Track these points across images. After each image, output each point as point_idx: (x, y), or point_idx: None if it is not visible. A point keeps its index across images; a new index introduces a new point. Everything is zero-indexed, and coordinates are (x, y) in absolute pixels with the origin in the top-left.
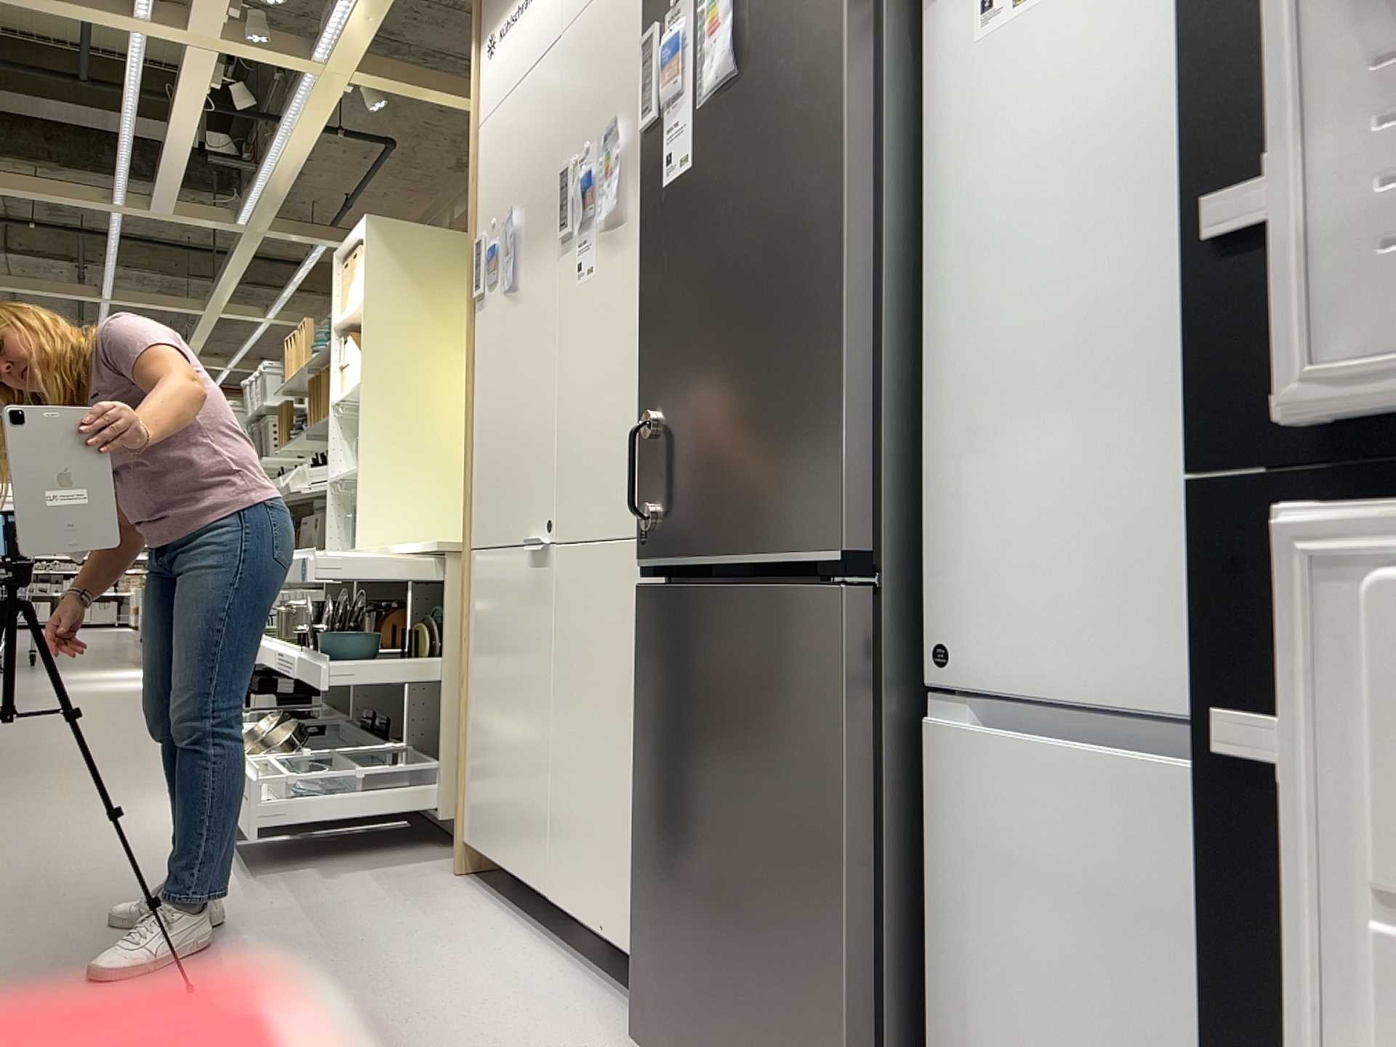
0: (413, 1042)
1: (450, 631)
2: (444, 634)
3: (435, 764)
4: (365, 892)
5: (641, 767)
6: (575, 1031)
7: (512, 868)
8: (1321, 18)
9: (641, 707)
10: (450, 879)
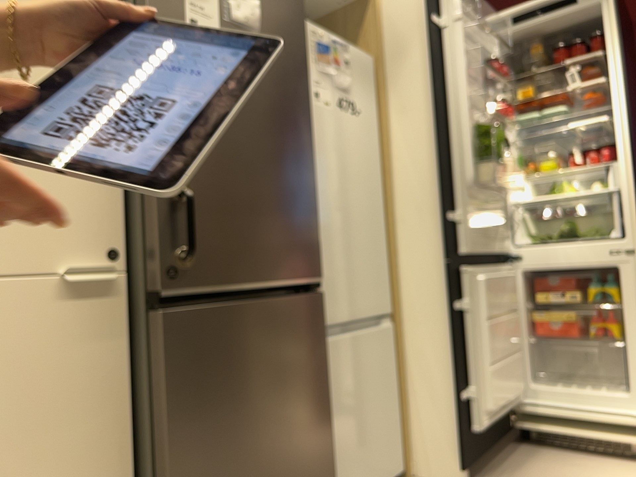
0: None
1: None
2: None
3: None
4: None
5: (175, 445)
6: None
7: None
8: (464, 192)
9: (173, 400)
10: None
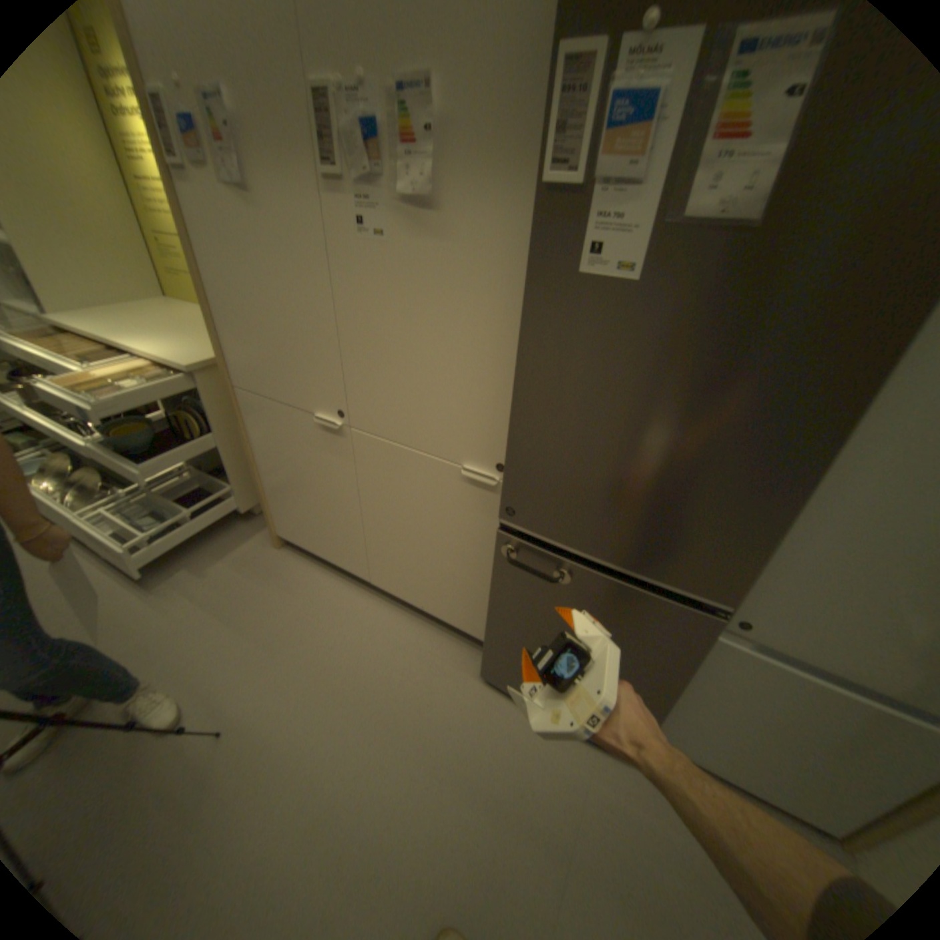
0: (375, 711)
1: (214, 418)
2: (206, 415)
3: (227, 486)
4: (236, 582)
5: (497, 601)
6: (437, 663)
7: (333, 560)
8: None
9: (500, 580)
10: (277, 553)
